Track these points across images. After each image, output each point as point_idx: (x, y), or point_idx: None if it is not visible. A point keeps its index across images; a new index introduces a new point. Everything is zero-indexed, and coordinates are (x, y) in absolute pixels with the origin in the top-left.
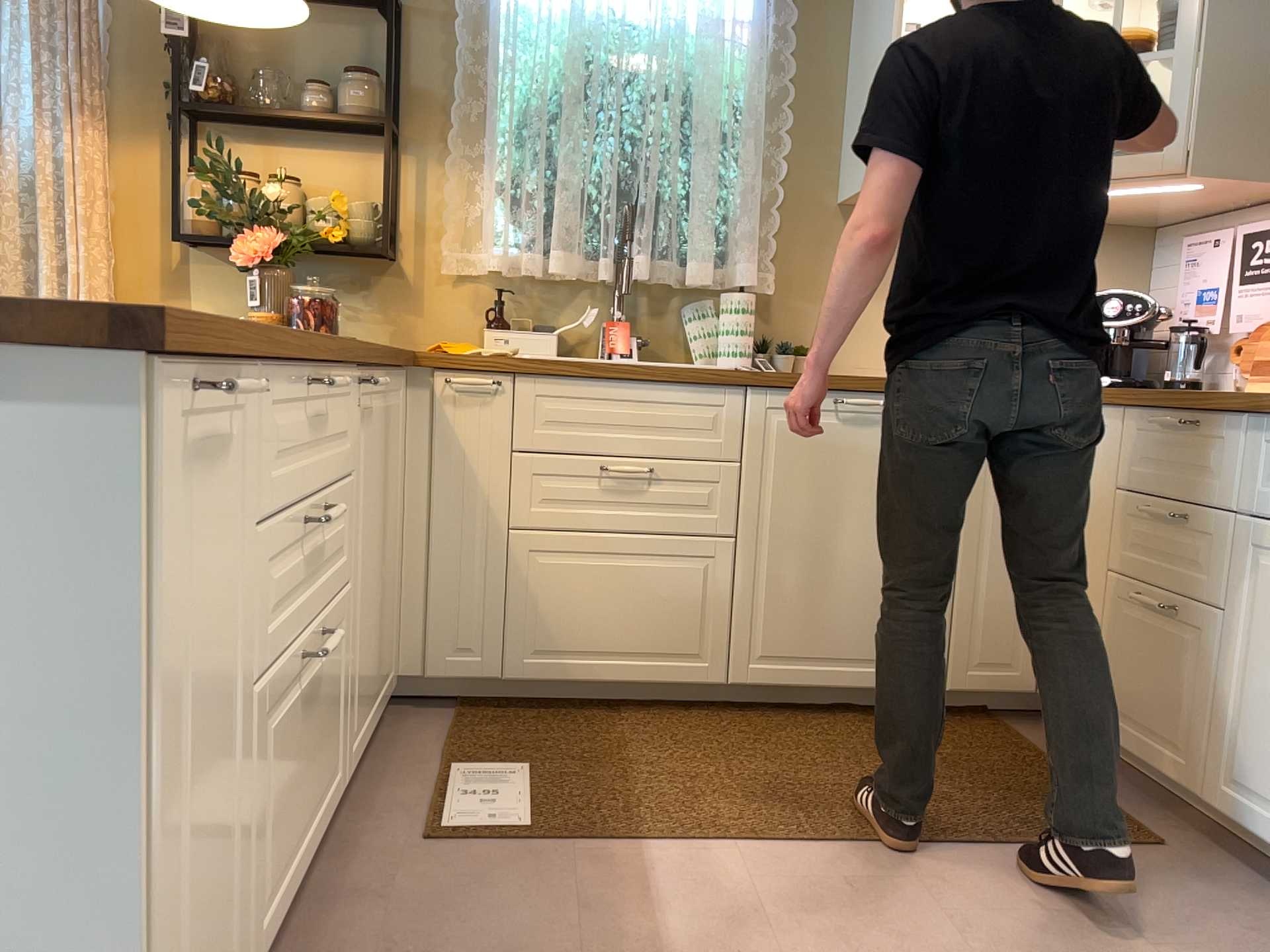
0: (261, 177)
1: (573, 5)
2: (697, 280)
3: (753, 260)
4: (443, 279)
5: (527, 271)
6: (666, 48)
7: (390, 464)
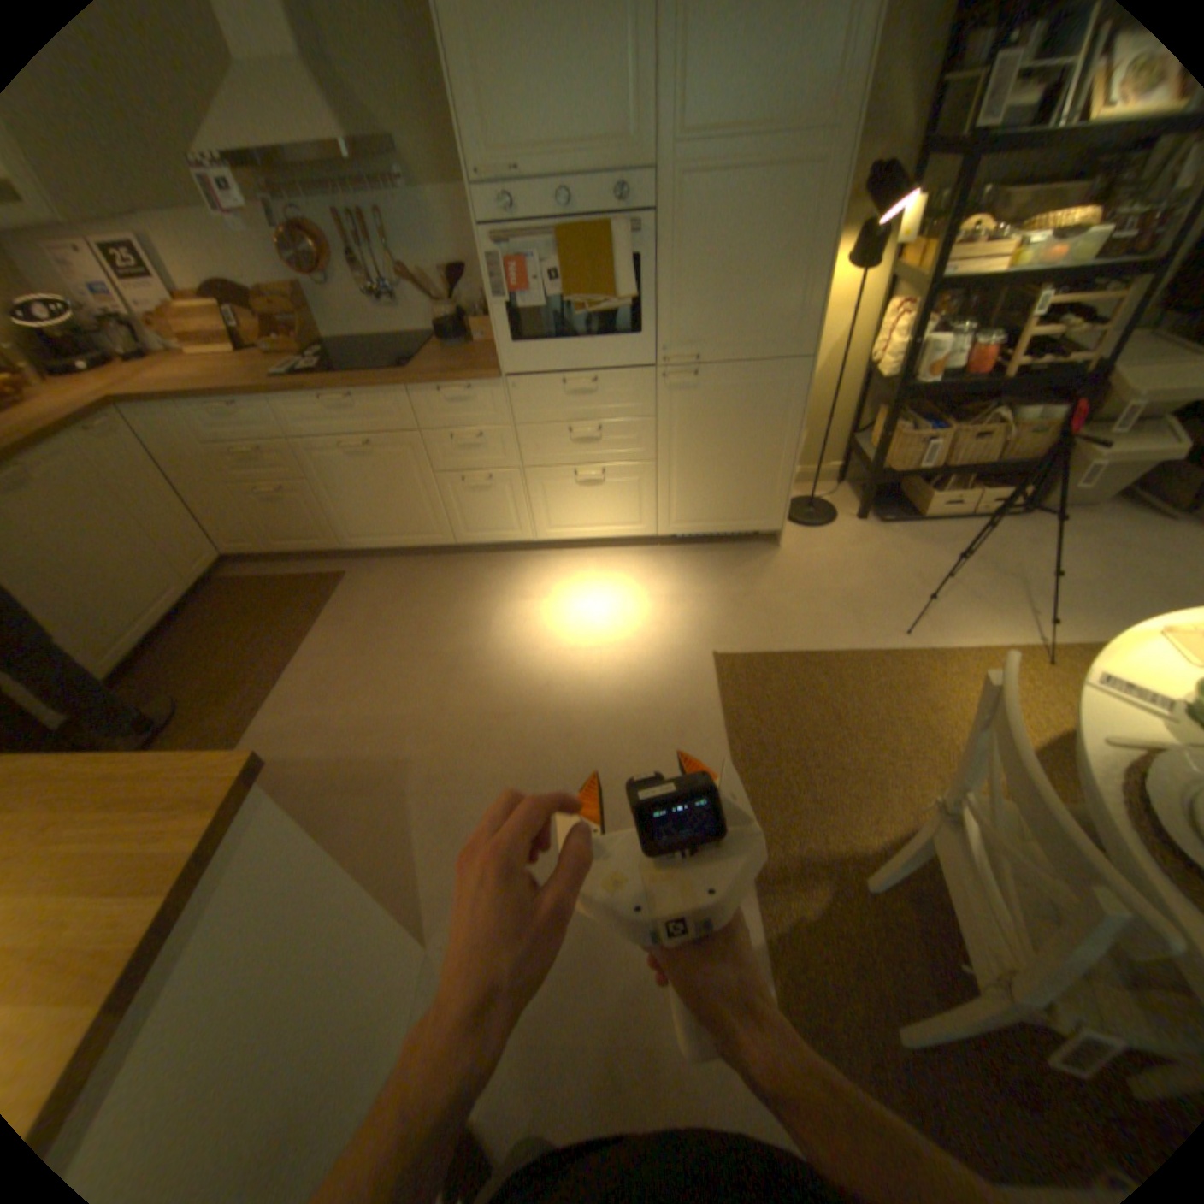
0: None
1: None
2: None
3: None
4: None
5: None
6: None
7: None
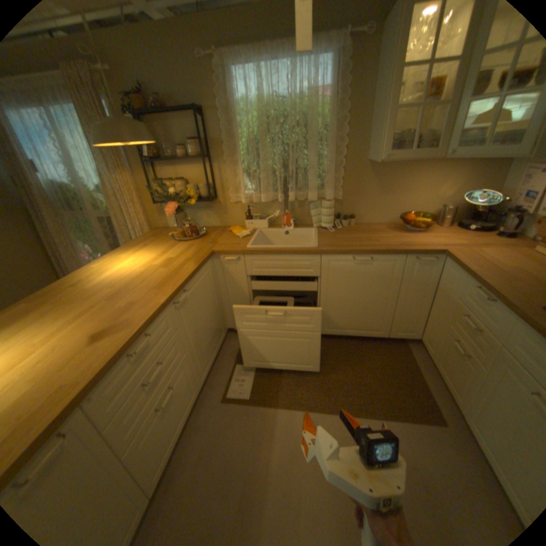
0: (172, 176)
1: (257, 95)
2: (311, 200)
3: (333, 186)
4: (231, 203)
5: (254, 201)
6: (295, 107)
7: (206, 292)
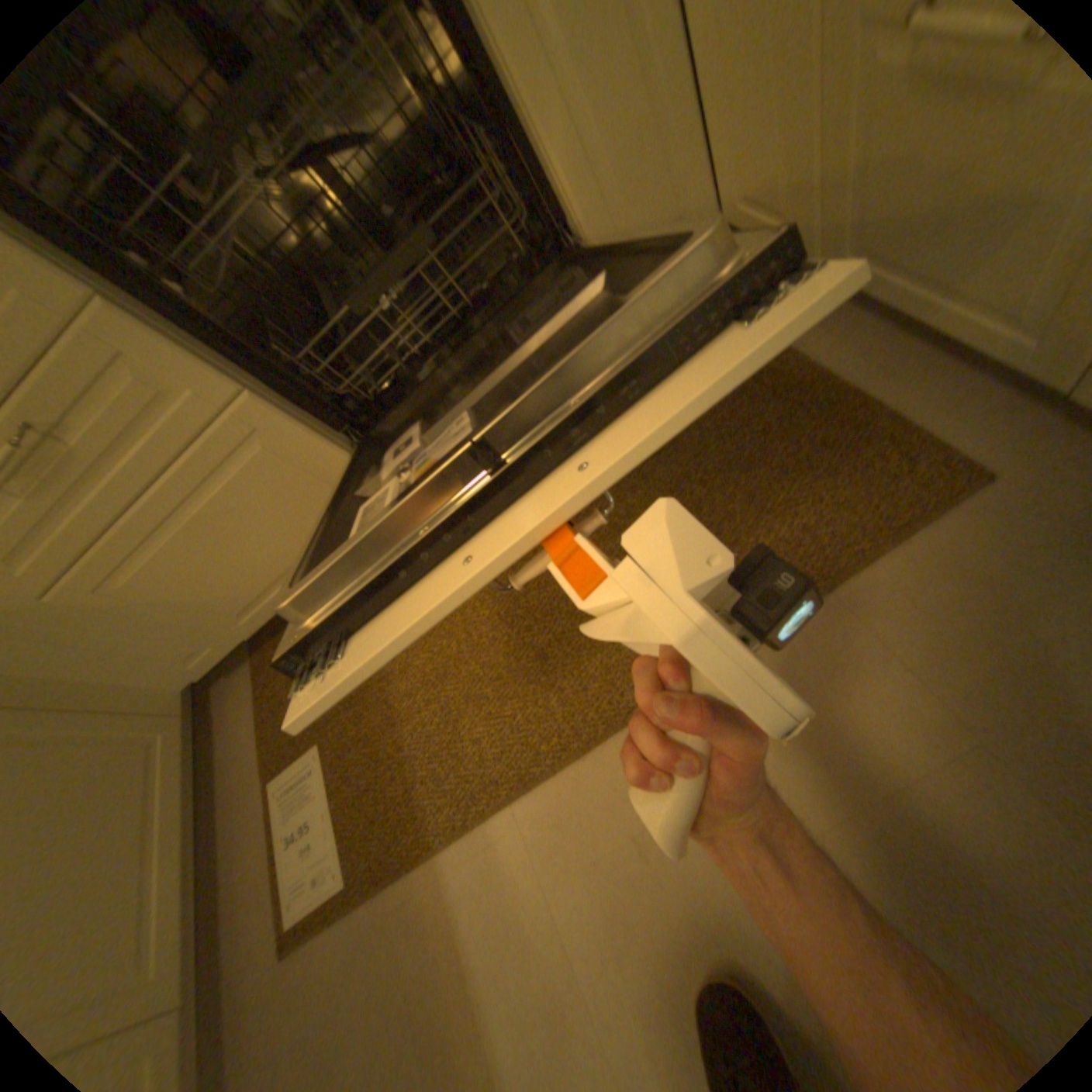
0: None
1: None
2: None
3: None
4: None
5: None
6: None
7: None
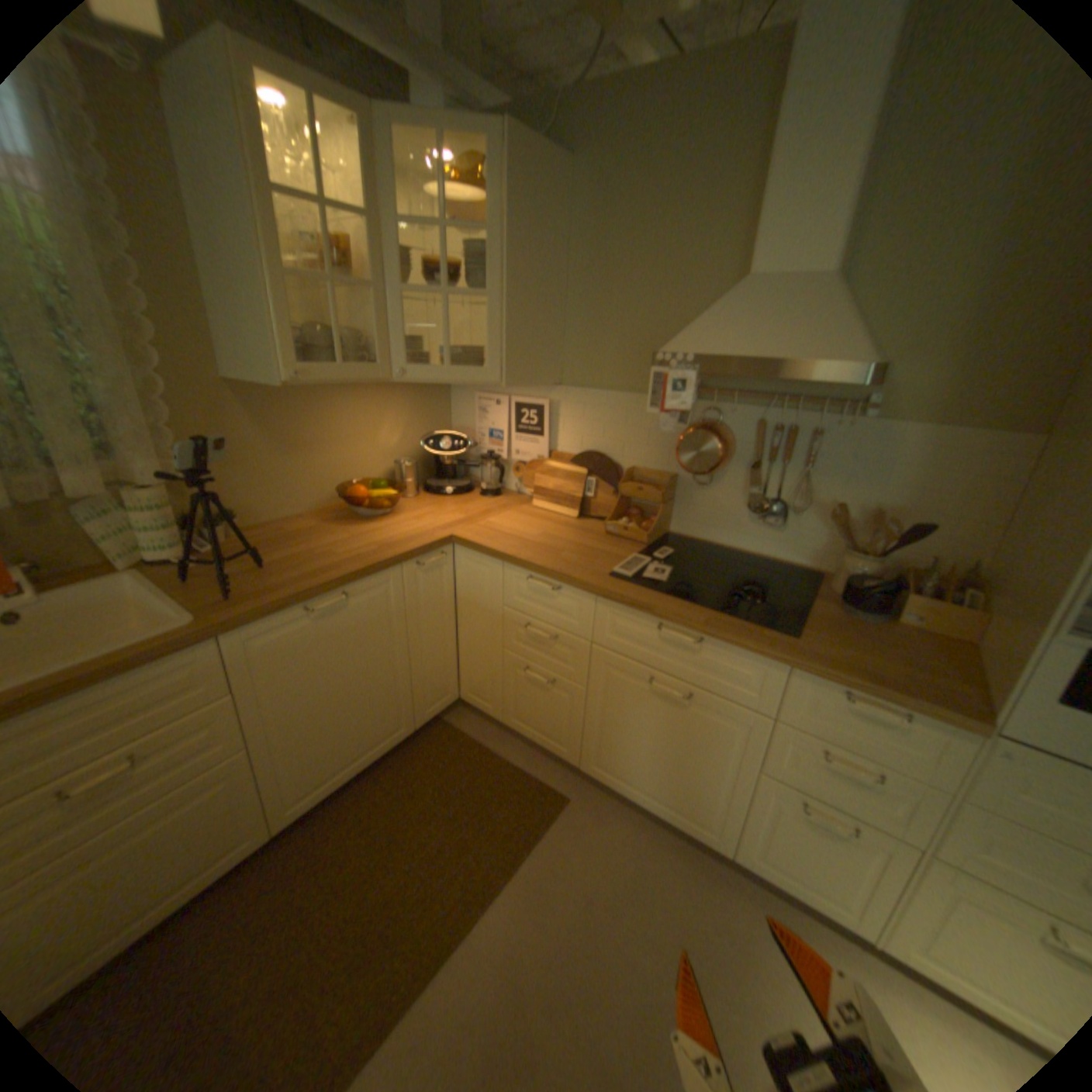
0: None
1: None
2: (85, 496)
3: (144, 449)
4: None
5: None
6: None
7: None
